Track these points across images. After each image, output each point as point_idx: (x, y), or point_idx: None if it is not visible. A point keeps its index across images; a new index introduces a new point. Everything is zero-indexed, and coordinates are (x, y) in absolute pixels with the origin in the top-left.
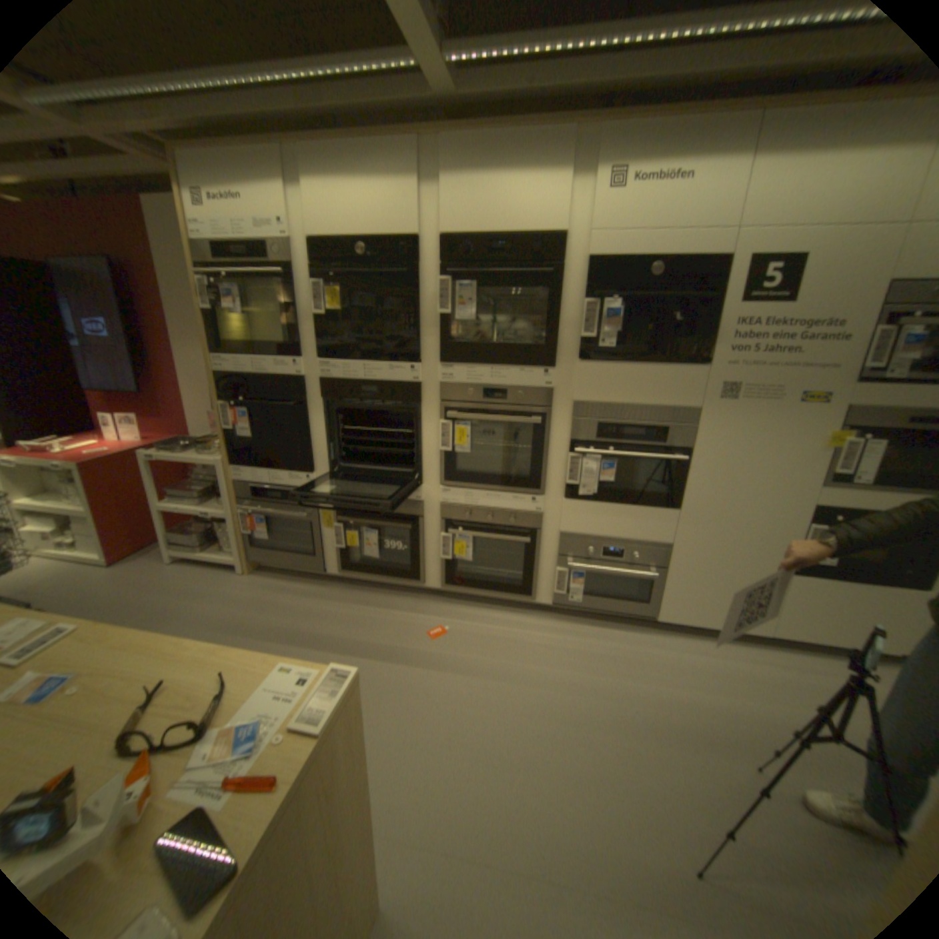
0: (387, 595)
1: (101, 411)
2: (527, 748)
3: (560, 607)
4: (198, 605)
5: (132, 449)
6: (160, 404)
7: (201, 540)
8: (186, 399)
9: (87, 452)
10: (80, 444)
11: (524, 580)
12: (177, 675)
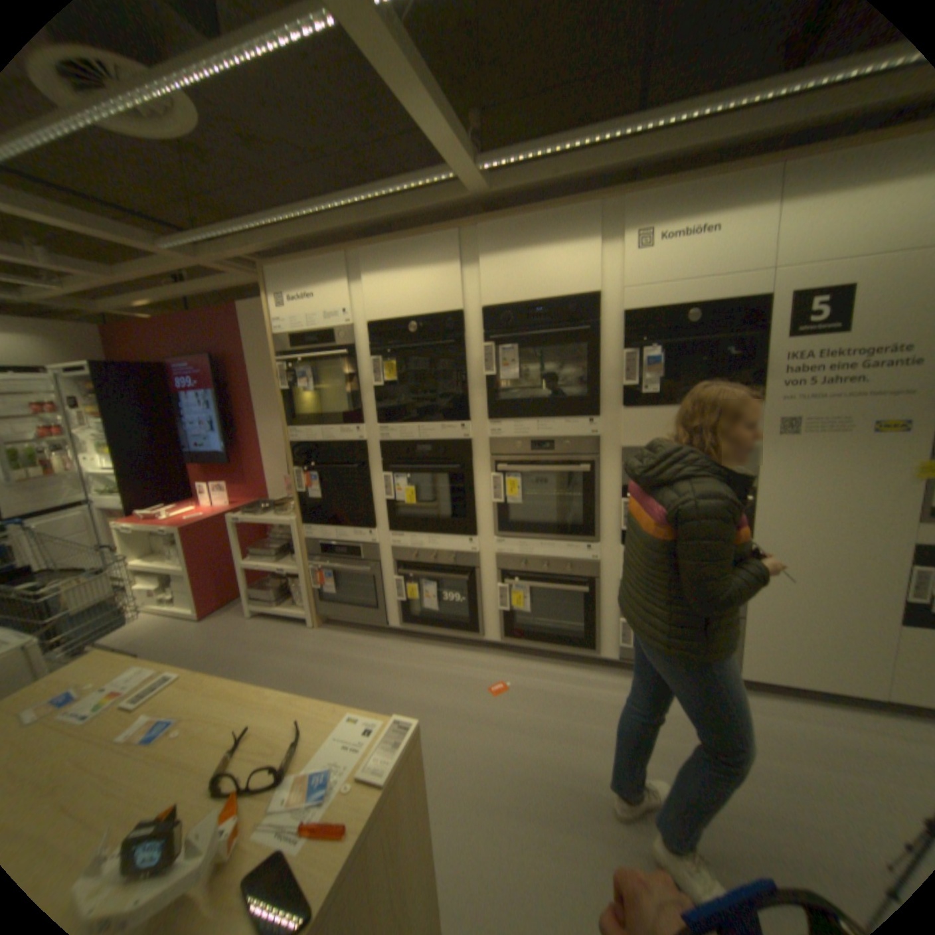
0: (448, 649)
1: (198, 481)
2: (601, 824)
3: (628, 663)
4: (273, 658)
5: (222, 513)
6: (245, 471)
7: (277, 595)
8: (266, 466)
9: (186, 517)
10: (181, 510)
11: (587, 633)
12: (257, 725)
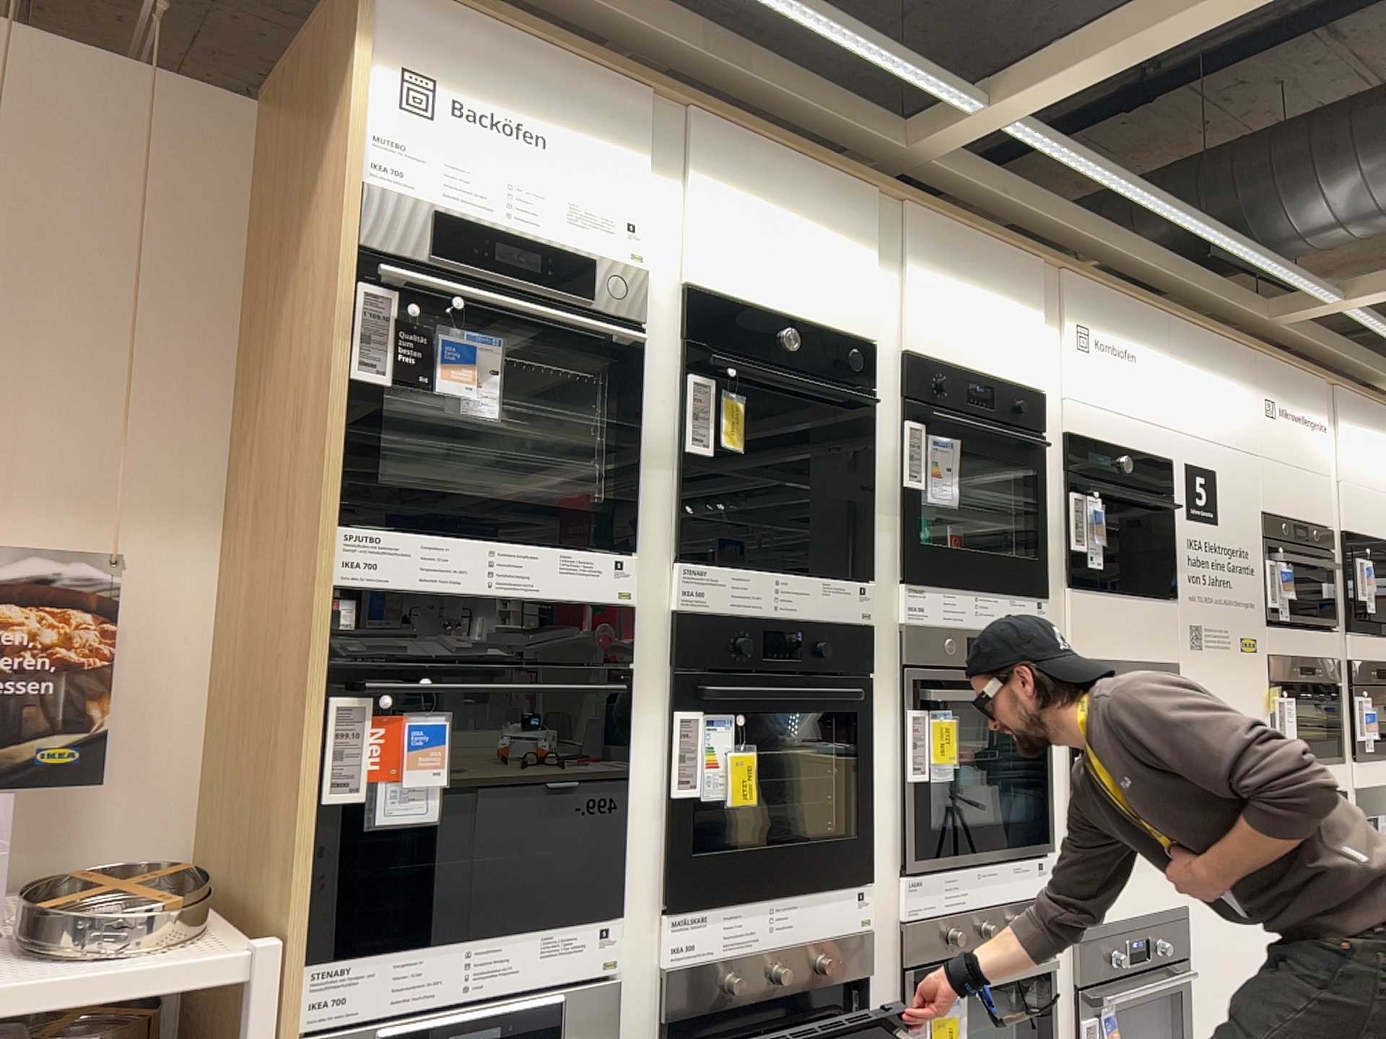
0: None
1: None
2: None
3: None
4: None
5: None
6: None
7: None
8: None
9: None
10: None
11: None
12: None
